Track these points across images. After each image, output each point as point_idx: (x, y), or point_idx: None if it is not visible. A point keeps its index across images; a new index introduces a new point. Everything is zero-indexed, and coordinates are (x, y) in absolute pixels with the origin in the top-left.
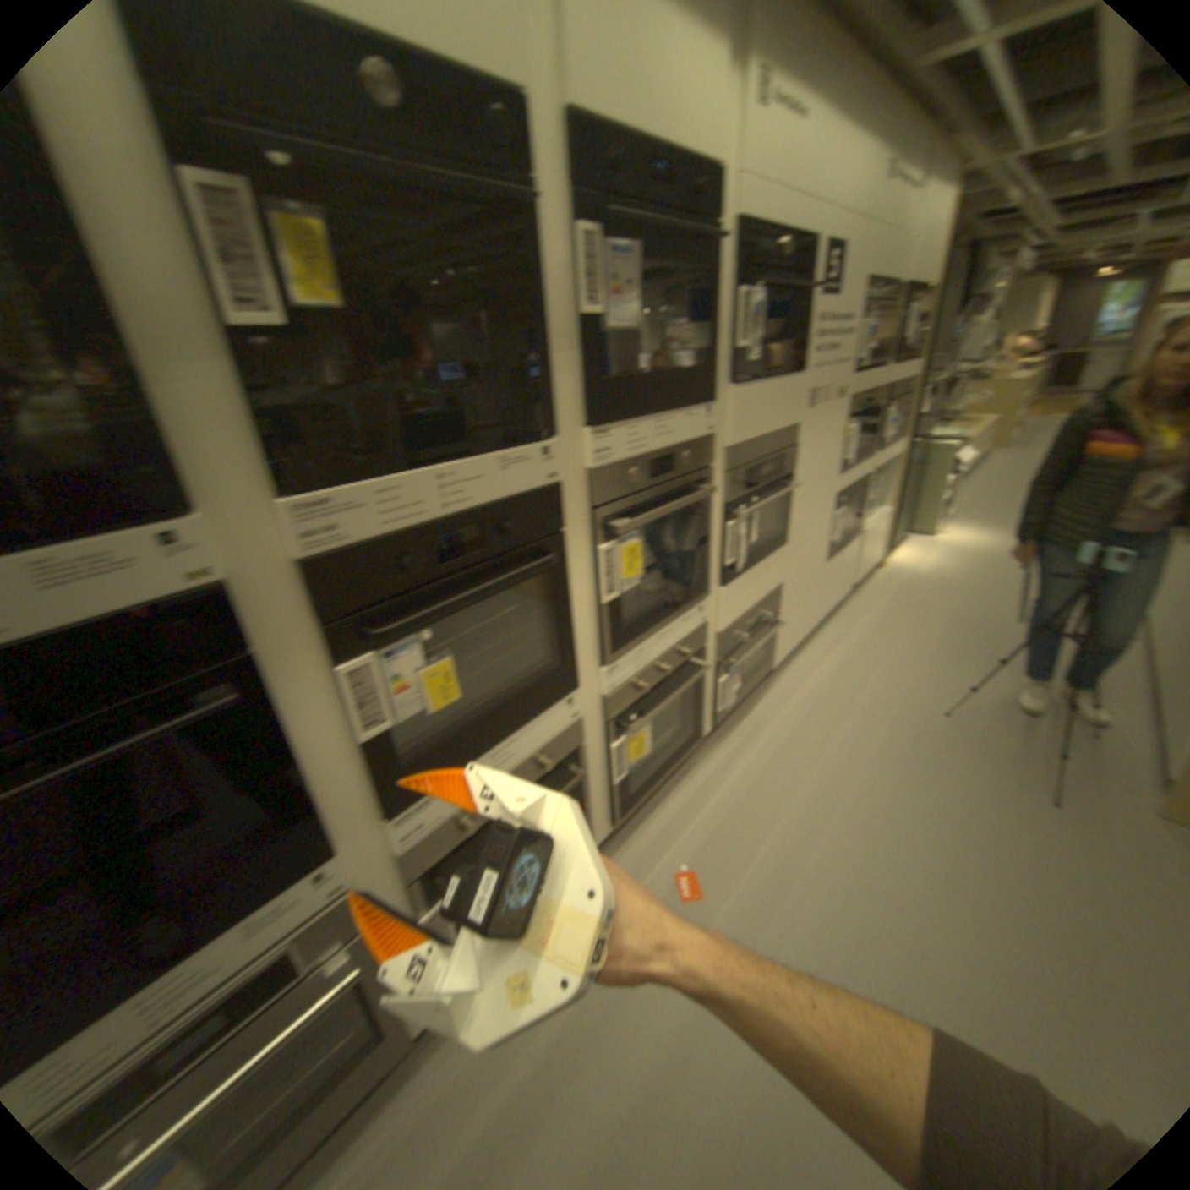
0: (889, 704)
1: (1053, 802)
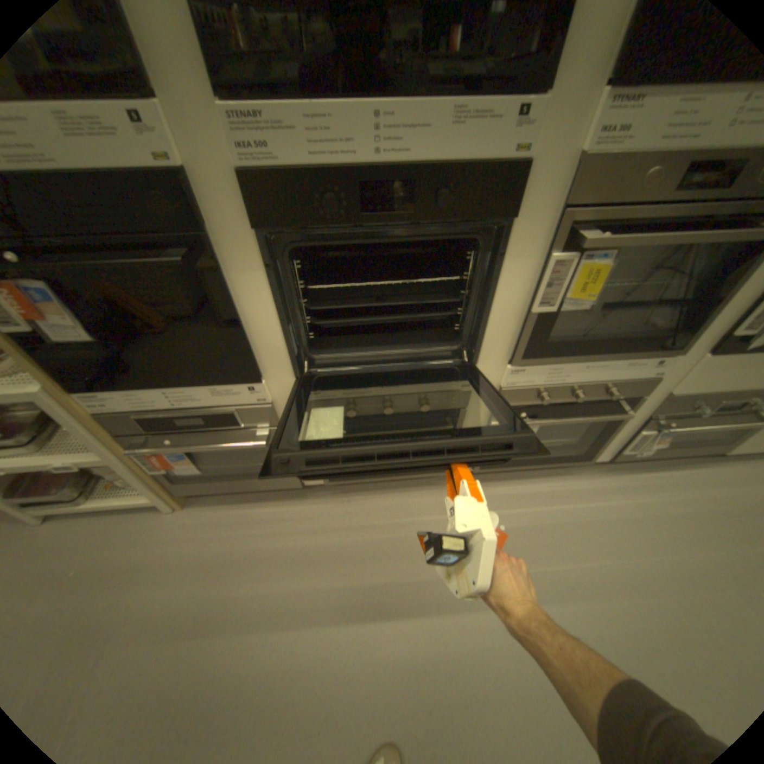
0: None
1: None
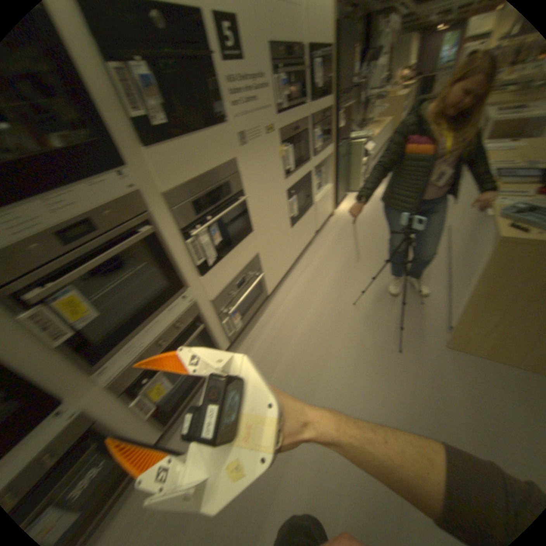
0: (327, 302)
1: (399, 348)
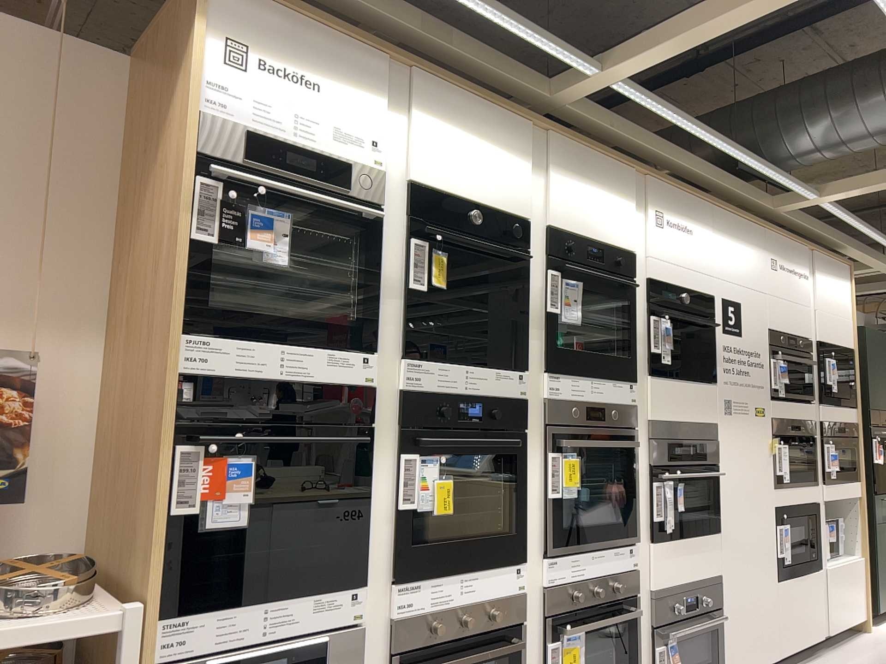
0: None
1: None
